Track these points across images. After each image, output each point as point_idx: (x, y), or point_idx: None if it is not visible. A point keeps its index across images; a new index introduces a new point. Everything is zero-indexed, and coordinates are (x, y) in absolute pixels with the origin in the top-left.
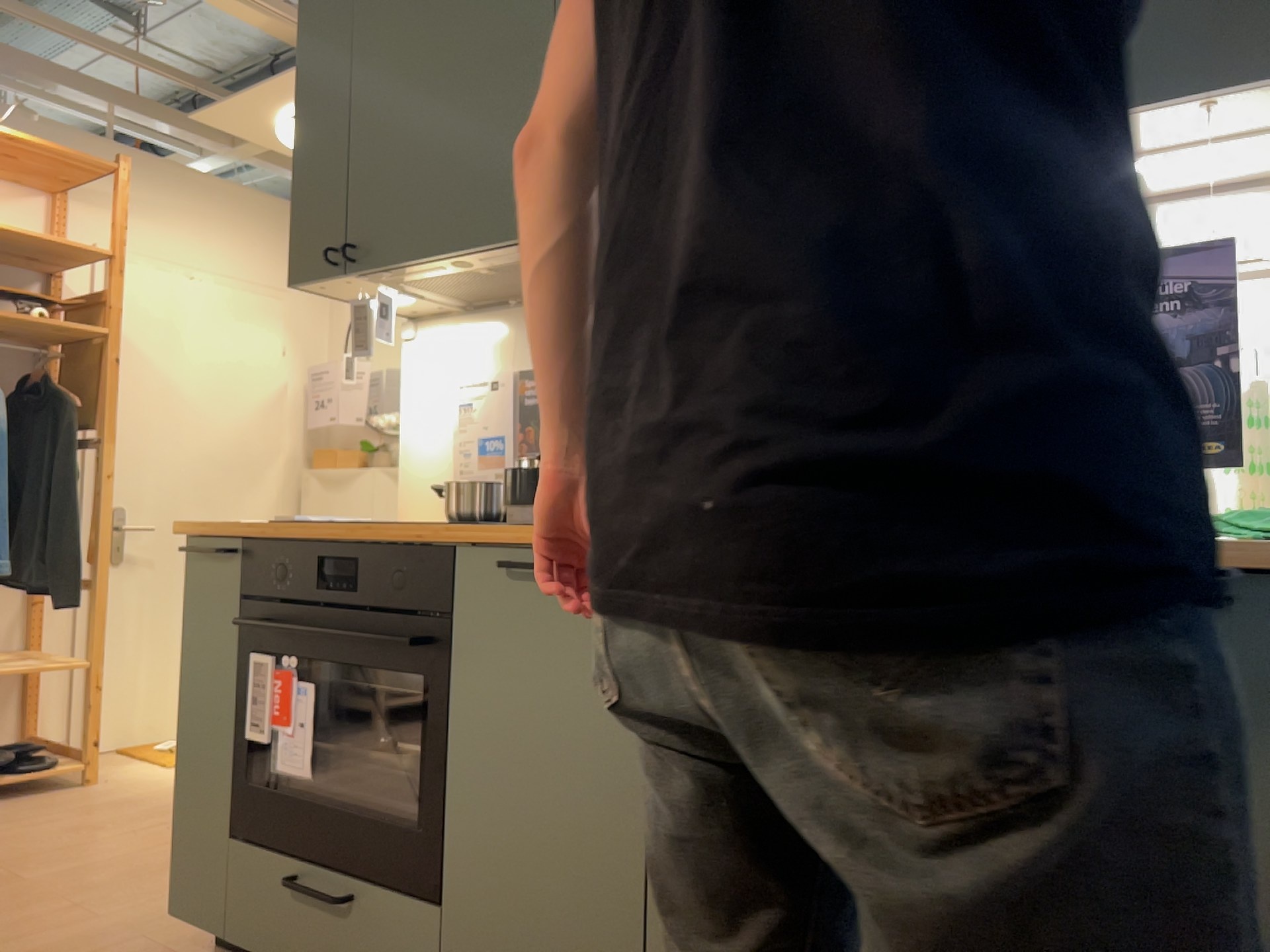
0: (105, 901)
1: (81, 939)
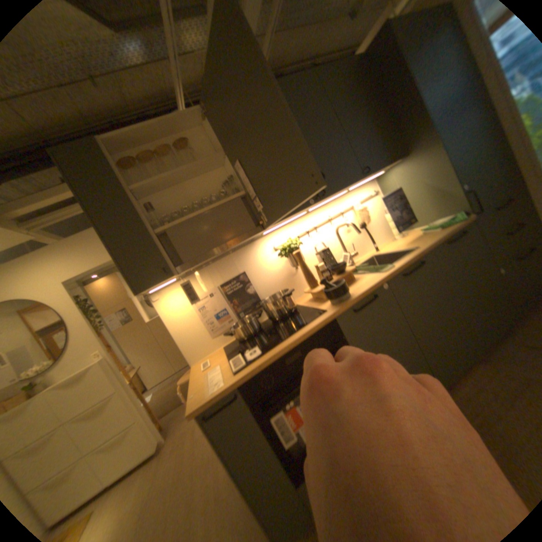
0: None
1: None
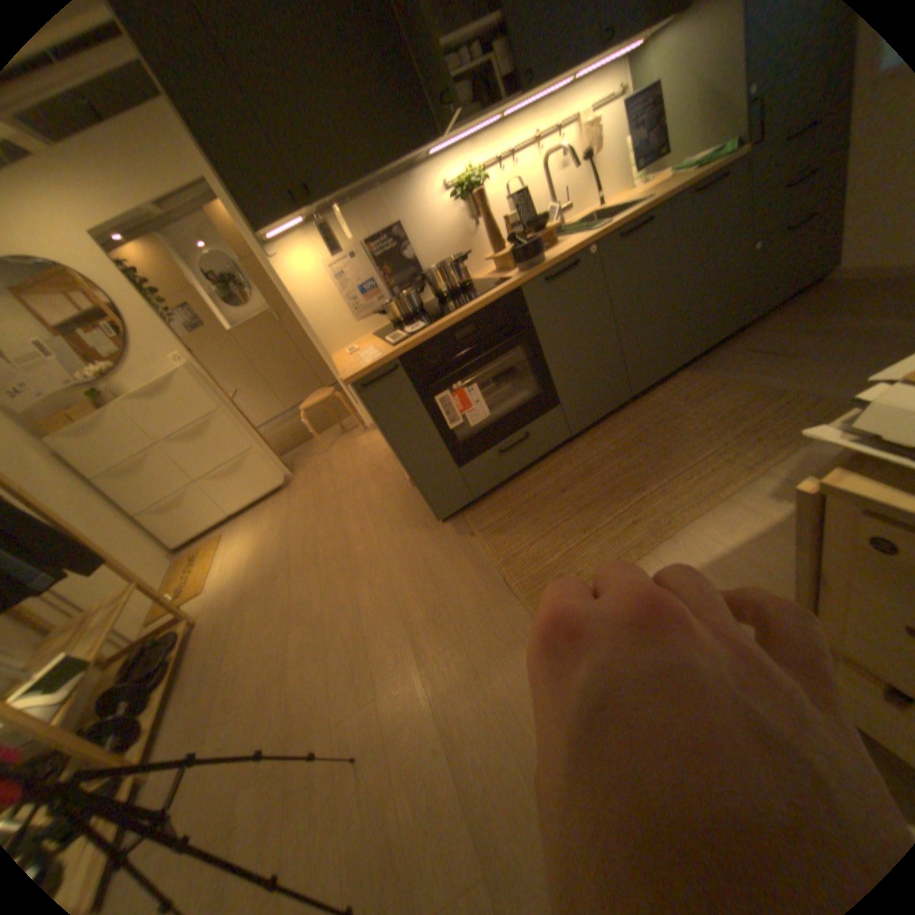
0: (370, 570)
1: (405, 567)
